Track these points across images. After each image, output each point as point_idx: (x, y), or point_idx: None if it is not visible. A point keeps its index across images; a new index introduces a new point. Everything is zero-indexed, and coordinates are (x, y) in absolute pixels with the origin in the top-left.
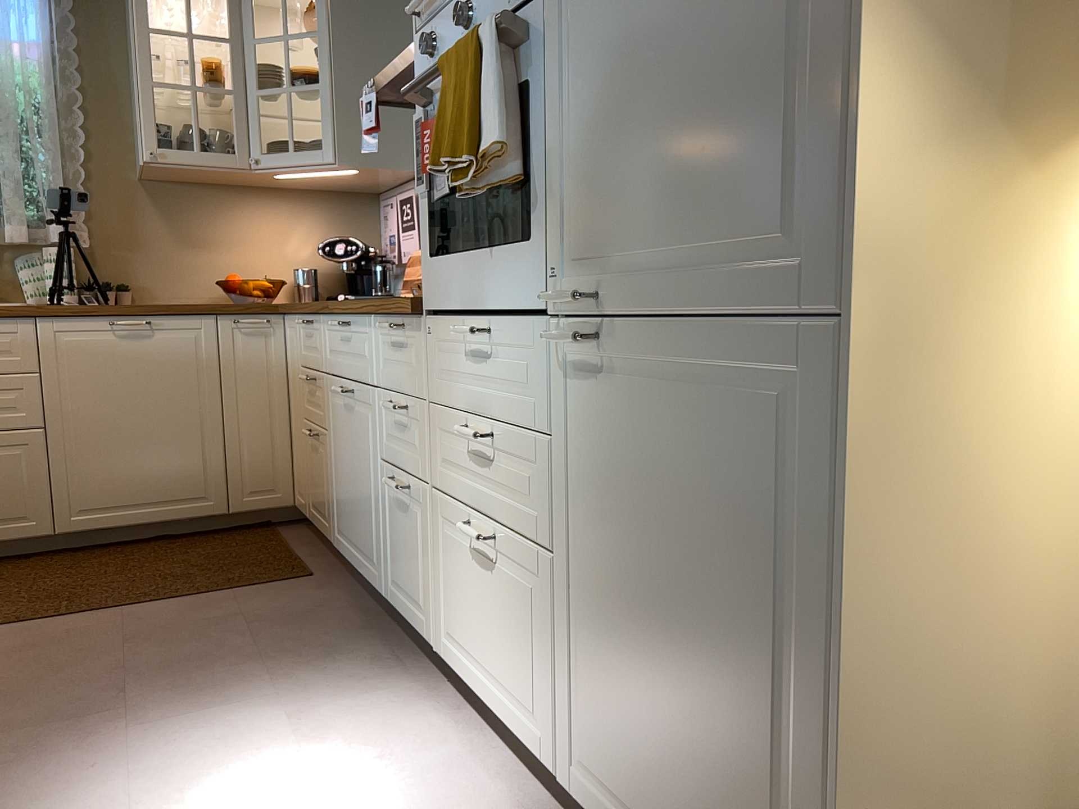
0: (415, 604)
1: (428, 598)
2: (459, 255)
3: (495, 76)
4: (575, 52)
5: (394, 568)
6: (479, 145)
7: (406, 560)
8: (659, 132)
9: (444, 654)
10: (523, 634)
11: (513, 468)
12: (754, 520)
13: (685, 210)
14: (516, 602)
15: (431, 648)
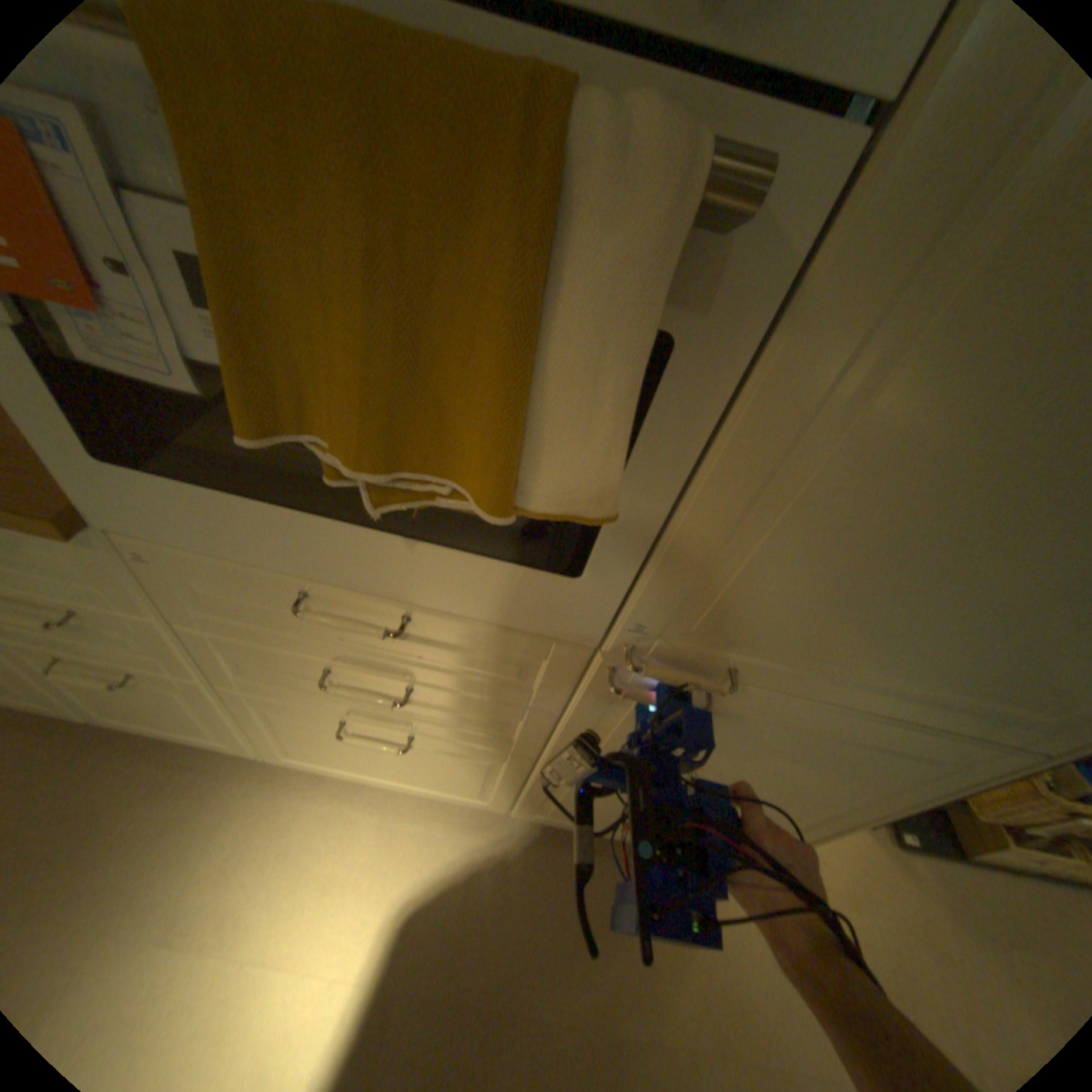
0: (185, 735)
1: (224, 737)
2: (239, 492)
3: (631, 349)
4: (869, 375)
5: (105, 711)
6: (531, 490)
7: (144, 712)
8: (970, 591)
9: (281, 763)
10: (458, 774)
11: (449, 710)
12: (835, 786)
13: (935, 660)
14: (442, 762)
15: (240, 755)
